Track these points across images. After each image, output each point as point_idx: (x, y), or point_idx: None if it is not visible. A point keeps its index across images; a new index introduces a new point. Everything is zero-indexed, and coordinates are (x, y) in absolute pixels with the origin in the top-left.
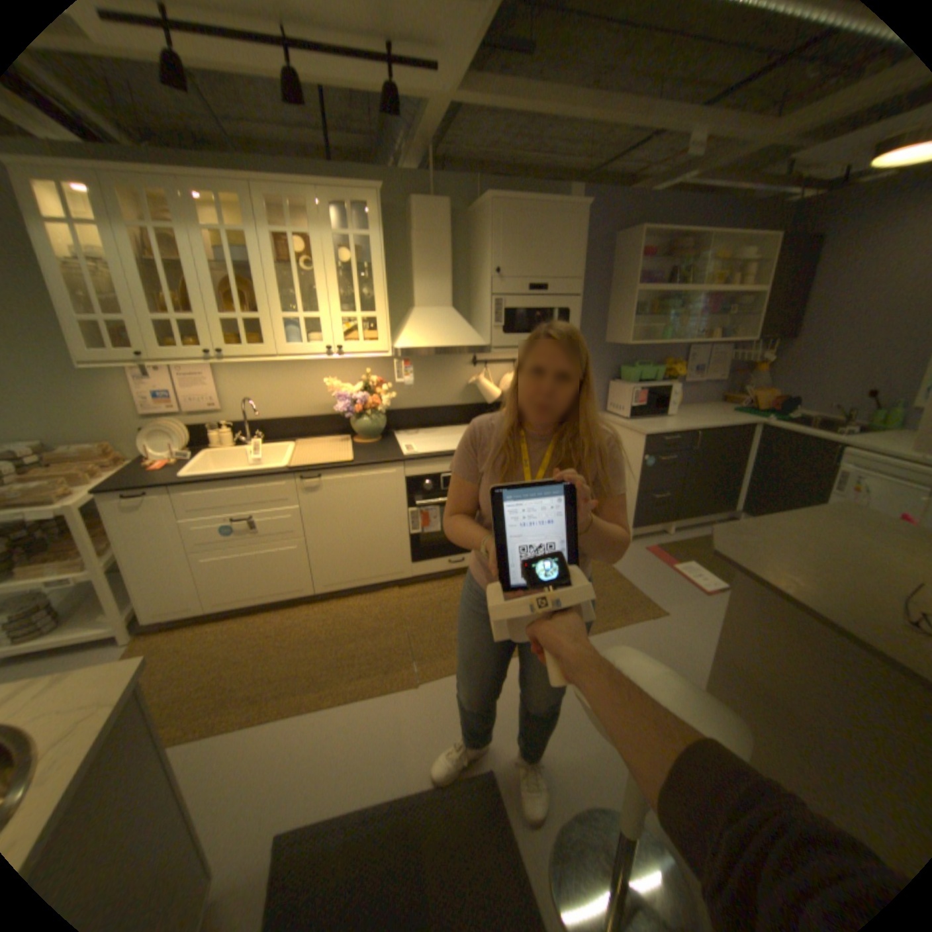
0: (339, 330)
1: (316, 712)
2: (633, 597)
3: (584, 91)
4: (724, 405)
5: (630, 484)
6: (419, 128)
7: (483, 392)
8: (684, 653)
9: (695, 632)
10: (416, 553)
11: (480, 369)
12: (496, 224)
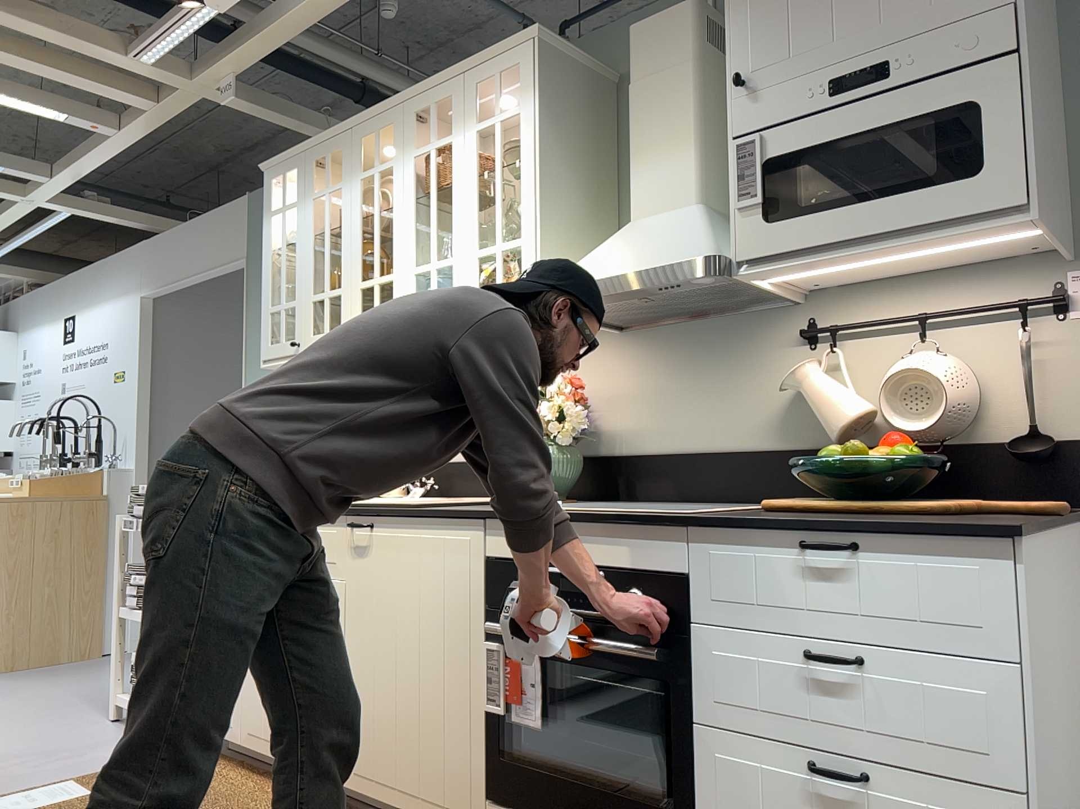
0: (472, 277)
1: None
2: None
3: None
4: None
5: None
6: None
7: (816, 407)
8: None
9: None
10: (496, 773)
11: (828, 352)
12: None
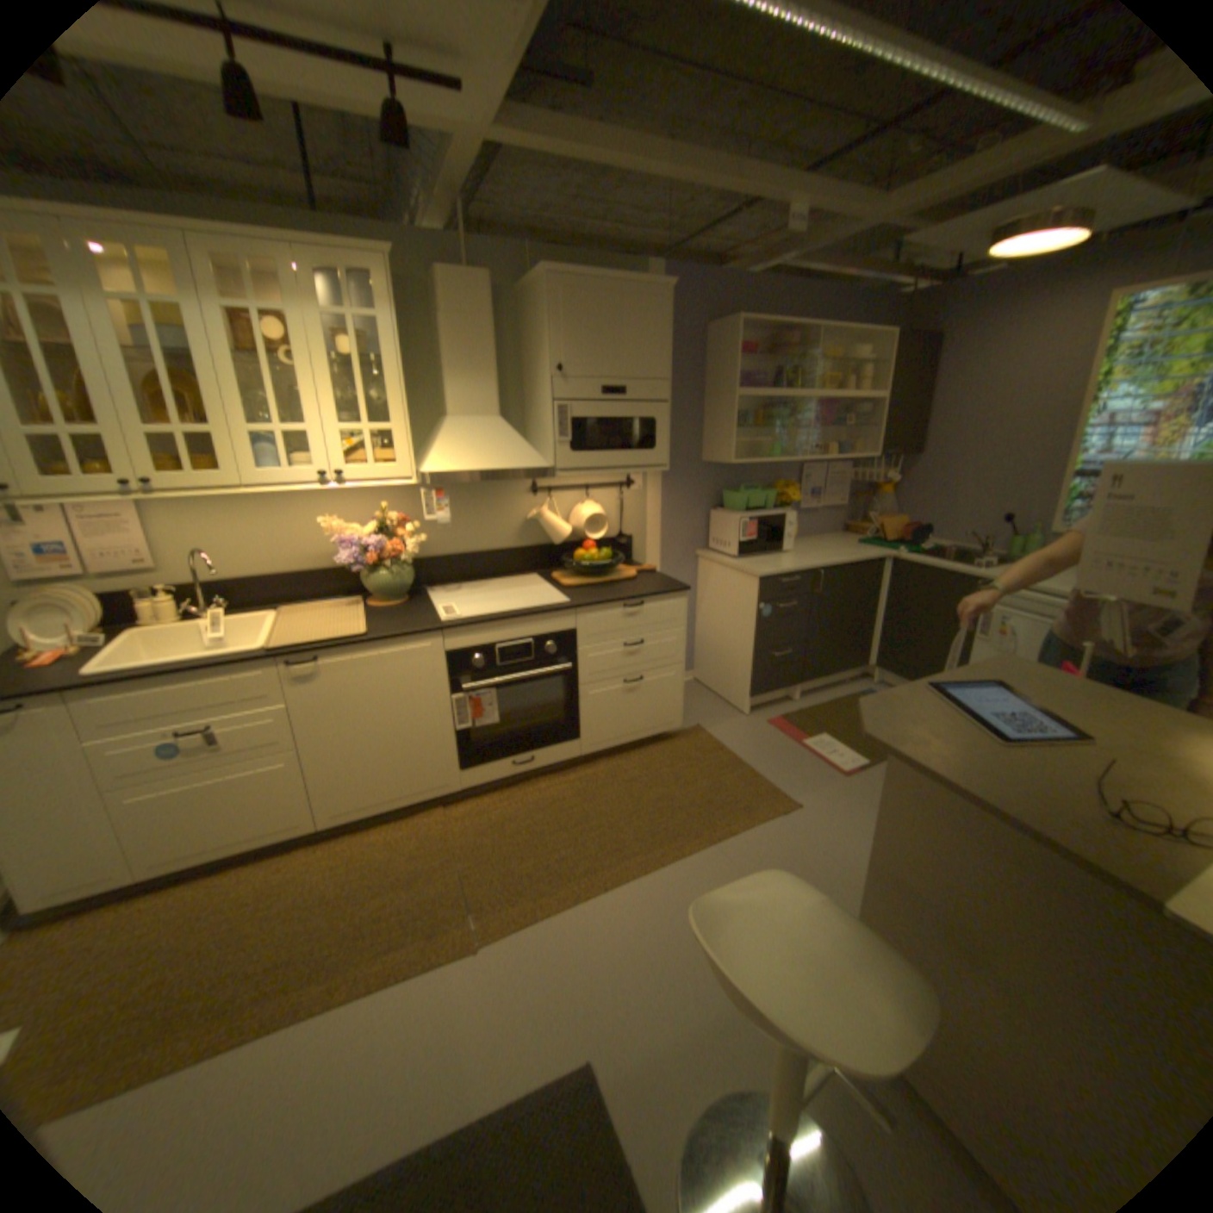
0: (338, 448)
1: (323, 1014)
2: (756, 788)
3: (660, 141)
4: (846, 536)
5: (743, 641)
6: (442, 173)
7: (548, 529)
8: (825, 857)
9: (836, 827)
10: (466, 756)
11: (543, 499)
12: (554, 306)
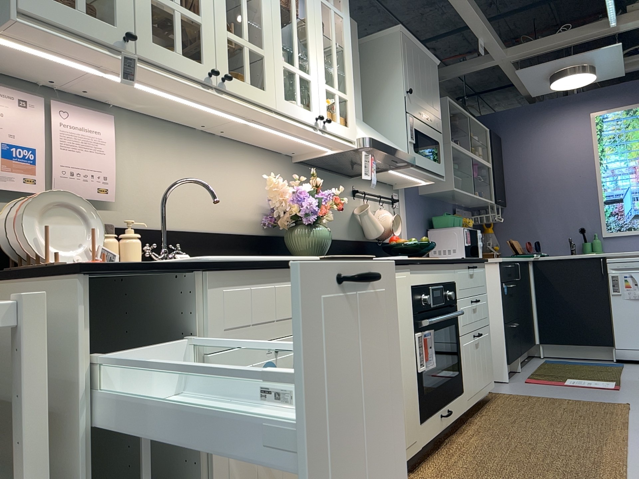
0: (324, 101)
1: None
2: (588, 404)
3: None
4: None
5: (491, 318)
6: None
7: (371, 224)
8: None
9: None
10: (422, 404)
11: (359, 201)
12: (404, 53)
